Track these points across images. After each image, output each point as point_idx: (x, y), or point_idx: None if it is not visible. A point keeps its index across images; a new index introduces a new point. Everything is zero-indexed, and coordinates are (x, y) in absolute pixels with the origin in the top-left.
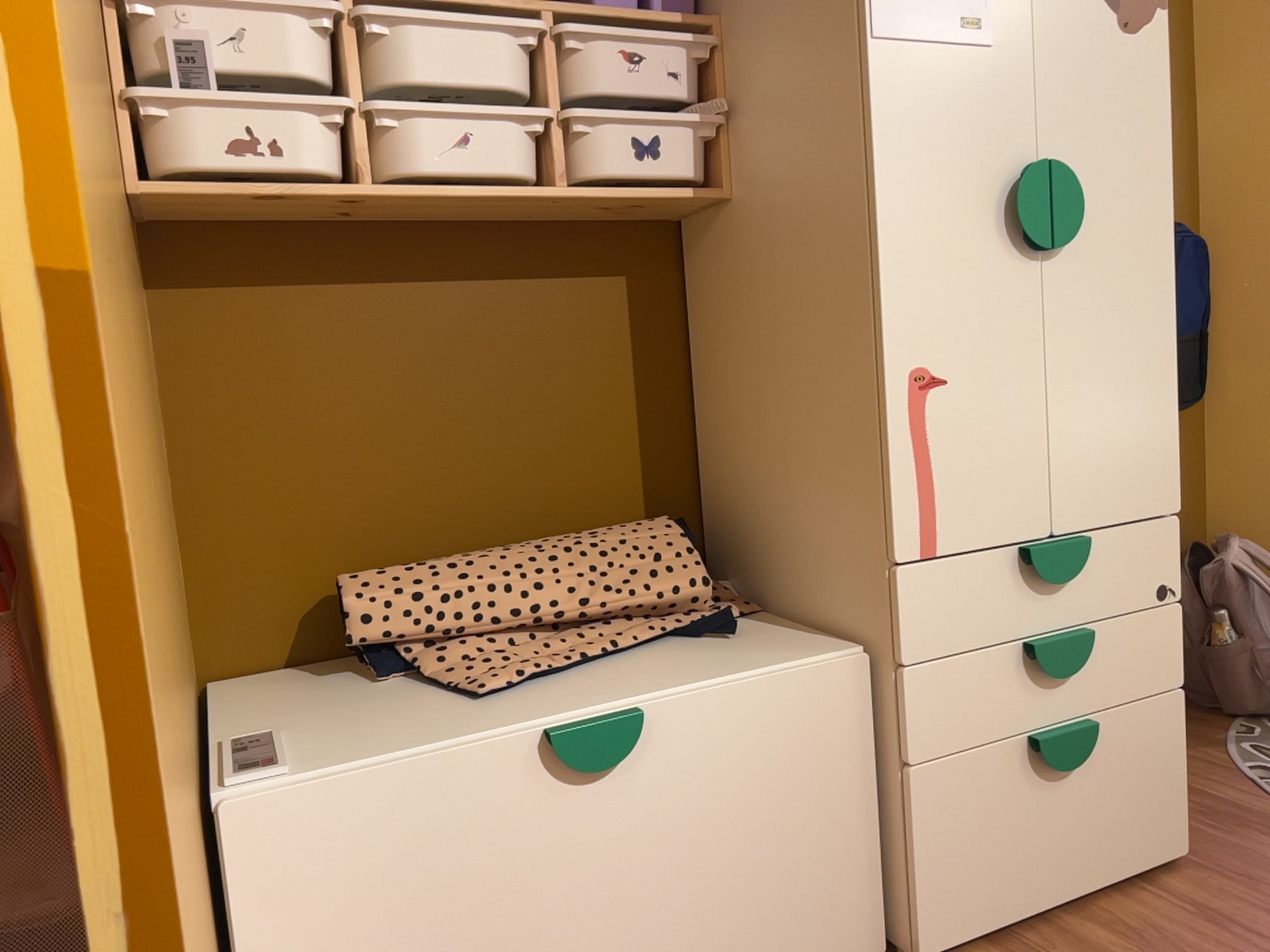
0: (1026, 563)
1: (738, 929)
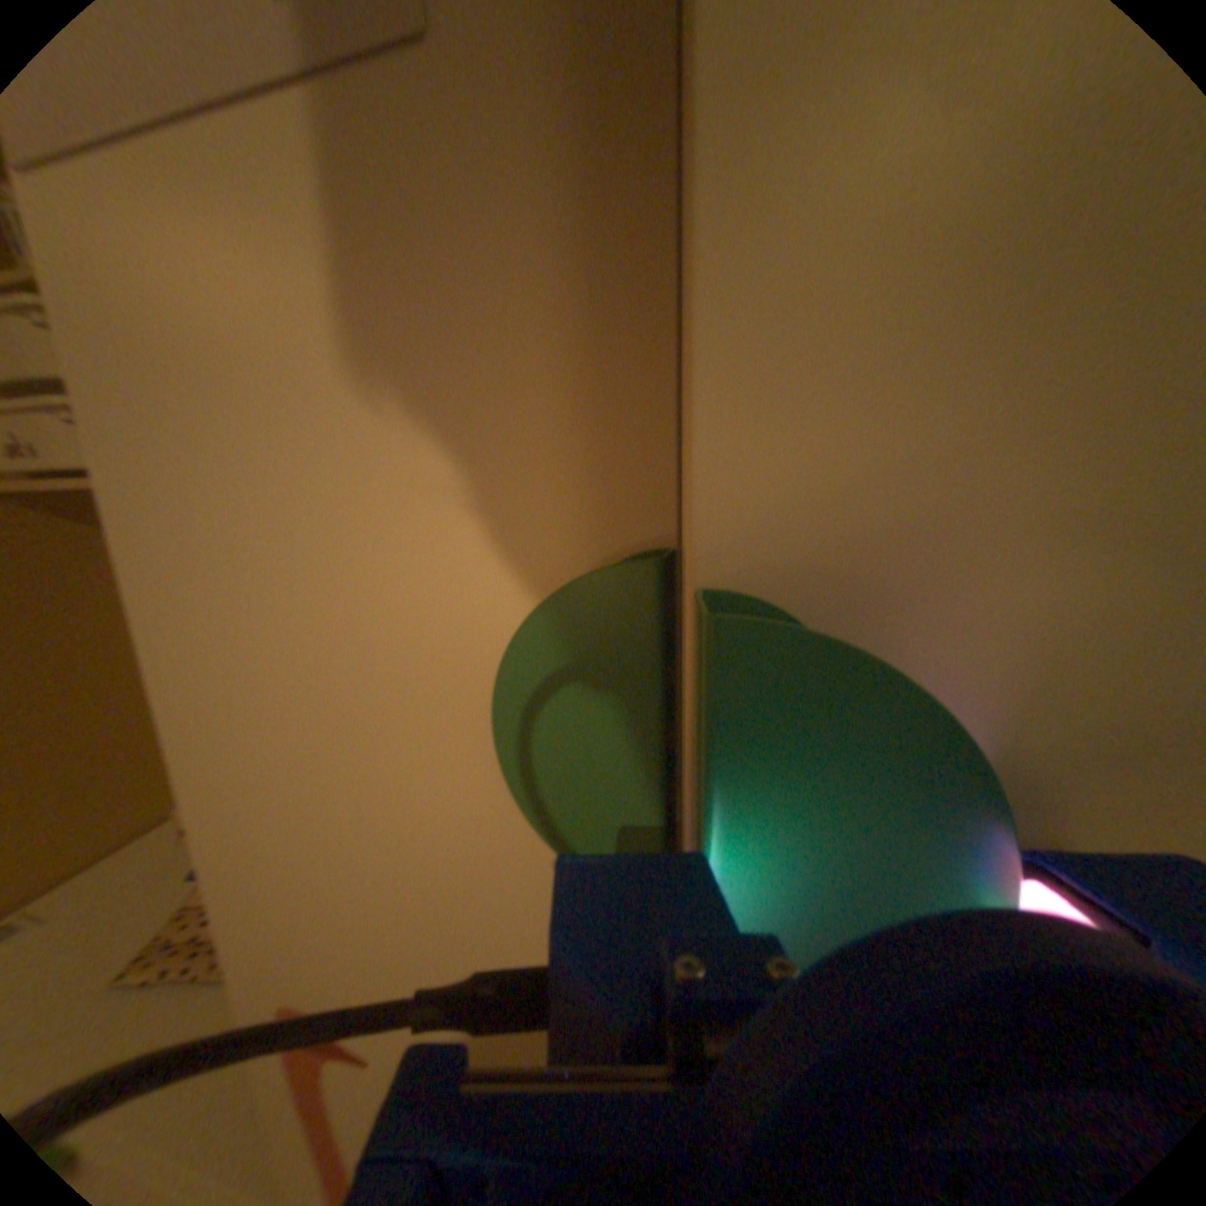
0: None
1: None
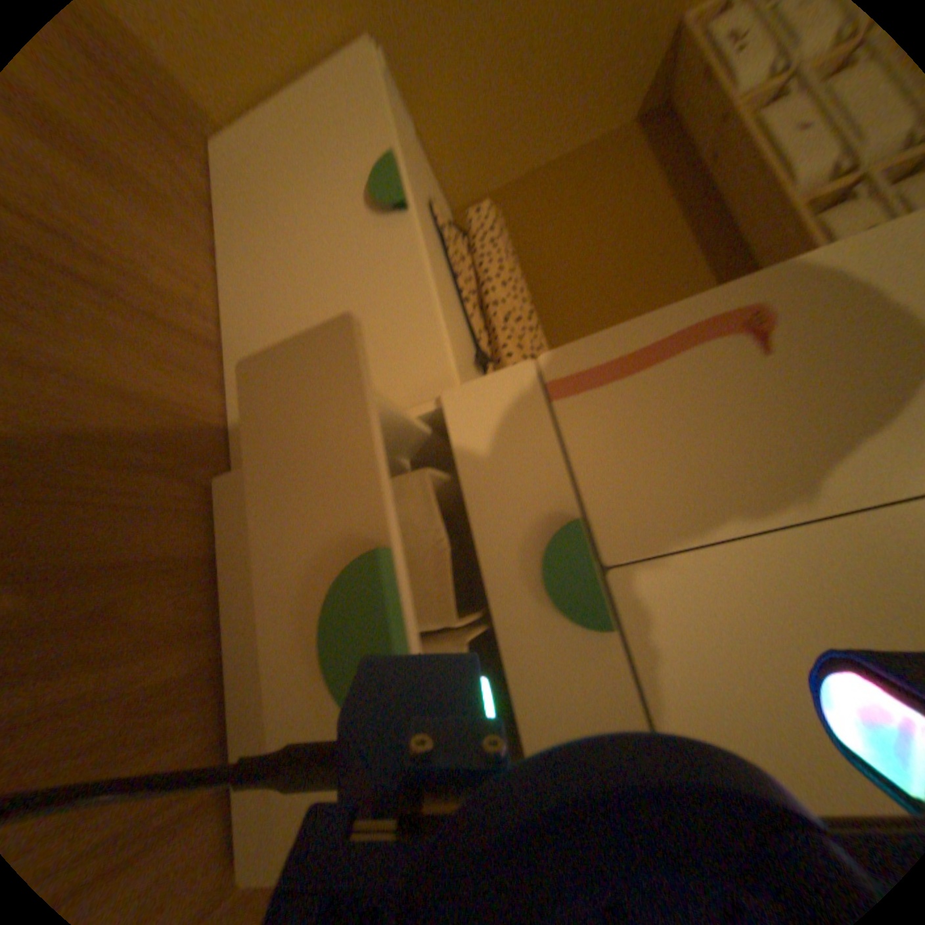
0: (559, 530)
1: (268, 342)
